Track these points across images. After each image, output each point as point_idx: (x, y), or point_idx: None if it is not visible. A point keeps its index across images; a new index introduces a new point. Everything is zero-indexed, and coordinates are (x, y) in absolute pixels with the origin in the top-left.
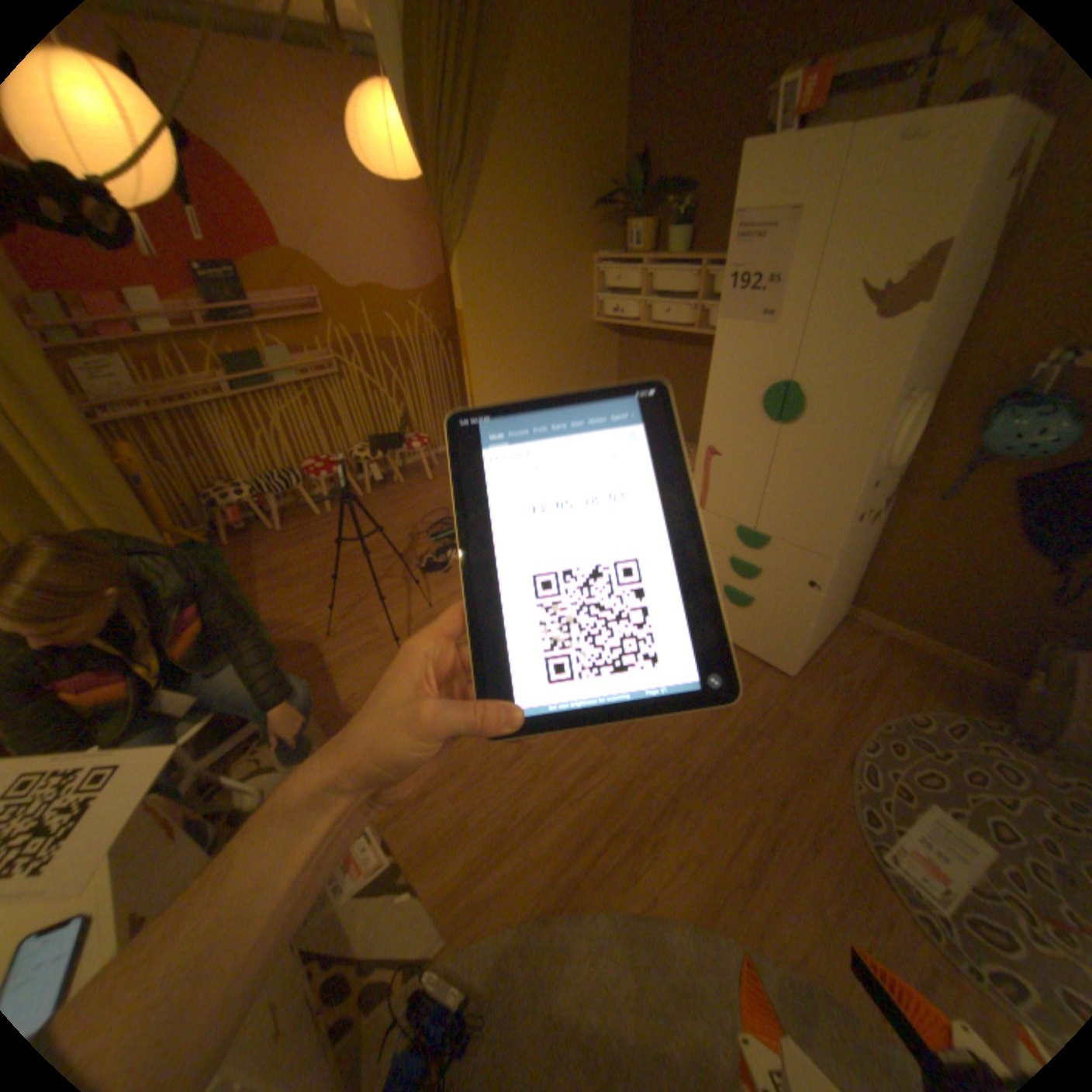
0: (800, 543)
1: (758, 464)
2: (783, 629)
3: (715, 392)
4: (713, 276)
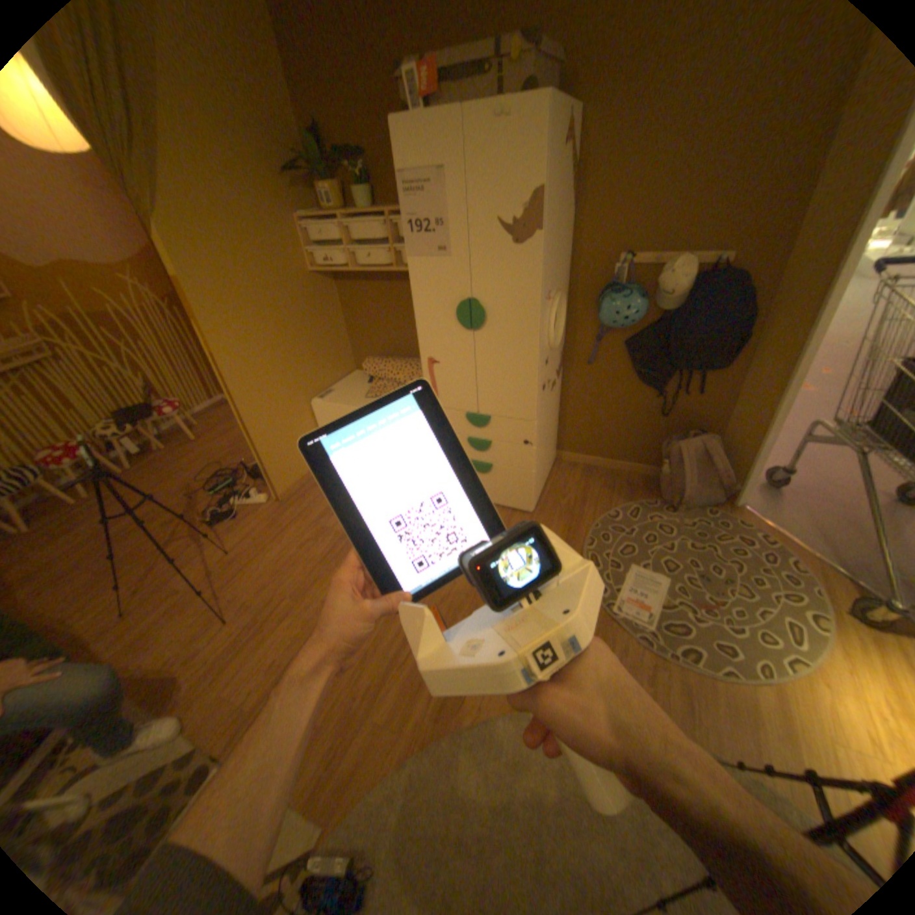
0: (510, 415)
1: (466, 365)
2: (516, 480)
3: (422, 316)
4: (397, 224)
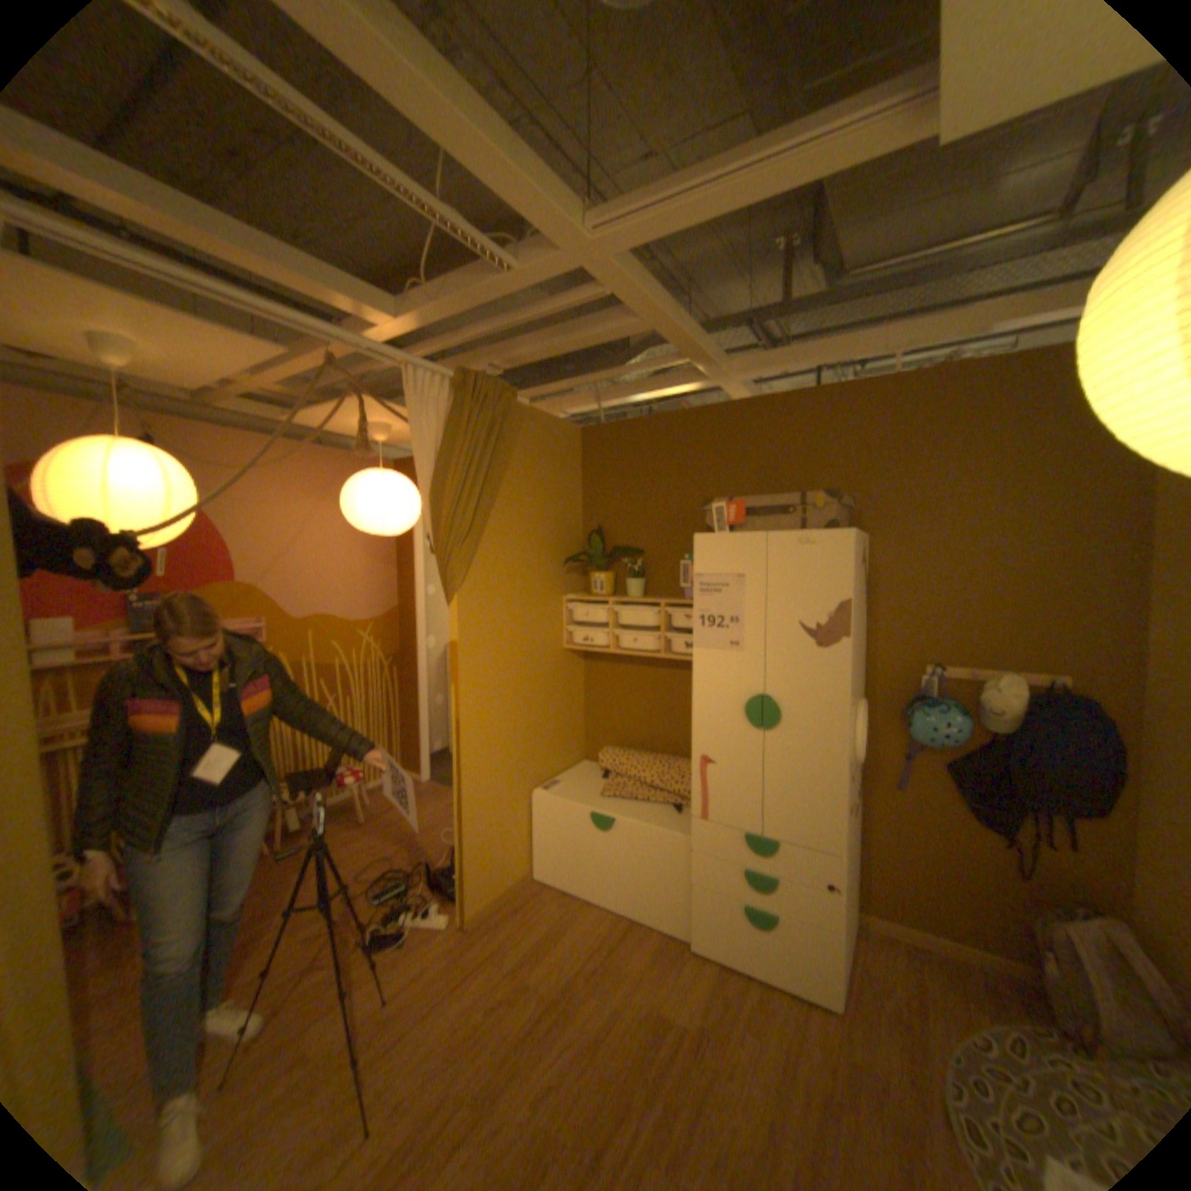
0: (810, 844)
1: (752, 769)
2: (817, 950)
3: (698, 707)
4: (670, 614)
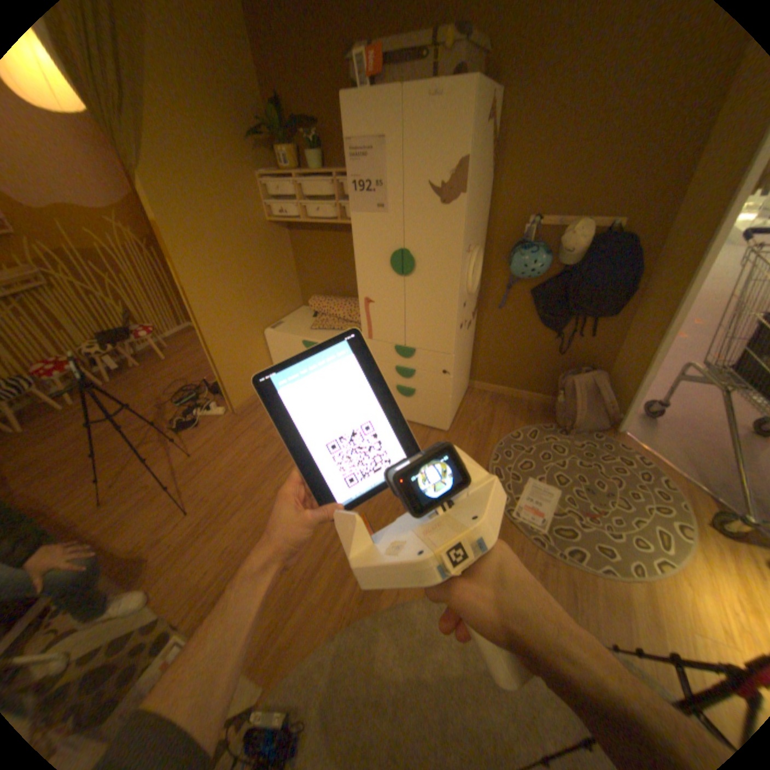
0: (432, 349)
1: (397, 305)
2: (435, 403)
3: (361, 262)
4: (342, 184)
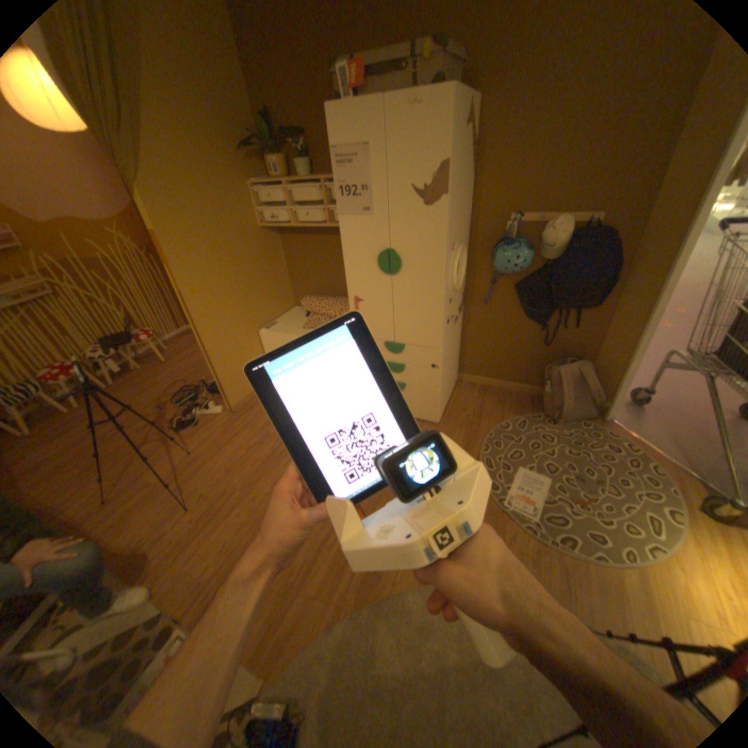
0: (420, 344)
1: (385, 303)
2: (425, 397)
3: (349, 263)
4: (330, 189)
